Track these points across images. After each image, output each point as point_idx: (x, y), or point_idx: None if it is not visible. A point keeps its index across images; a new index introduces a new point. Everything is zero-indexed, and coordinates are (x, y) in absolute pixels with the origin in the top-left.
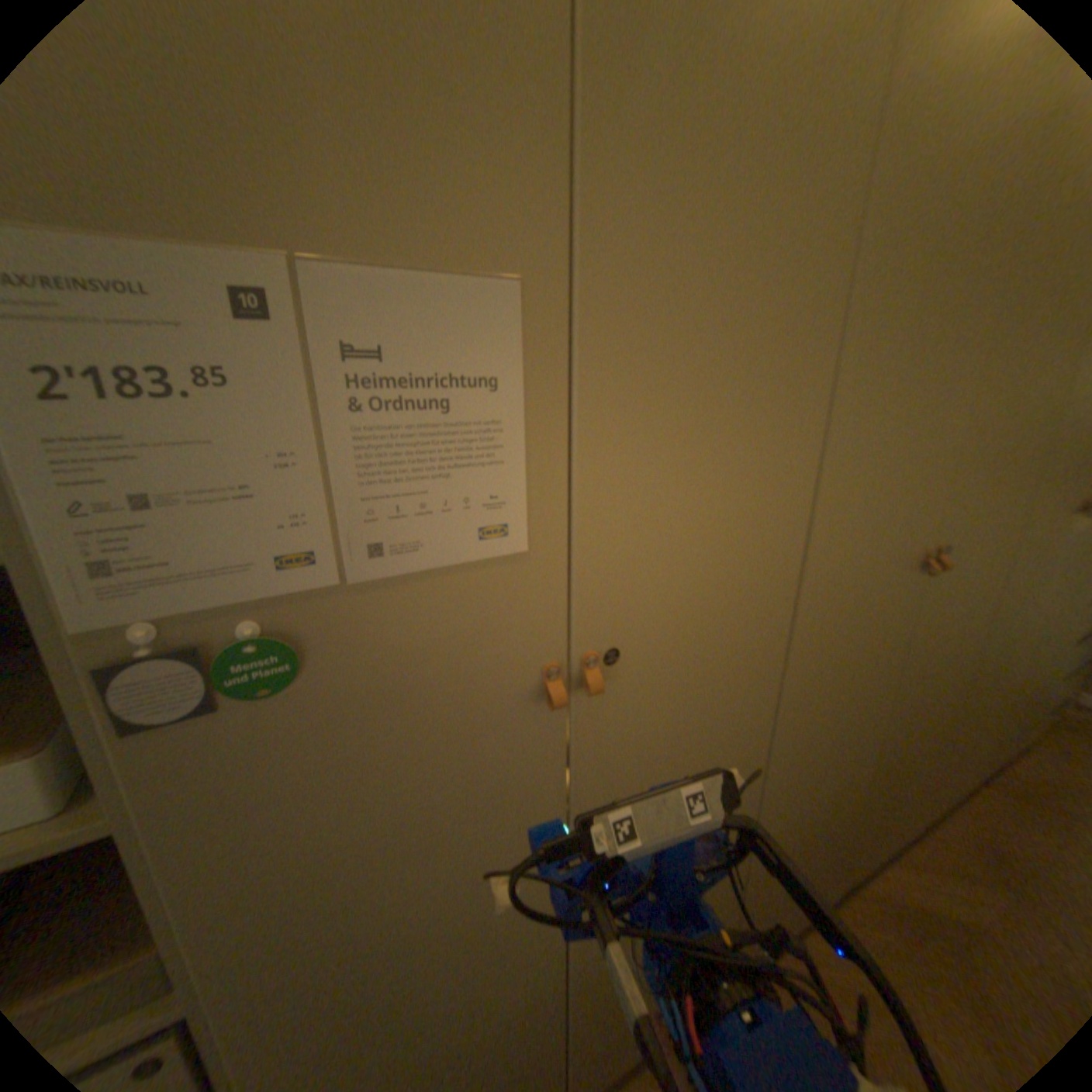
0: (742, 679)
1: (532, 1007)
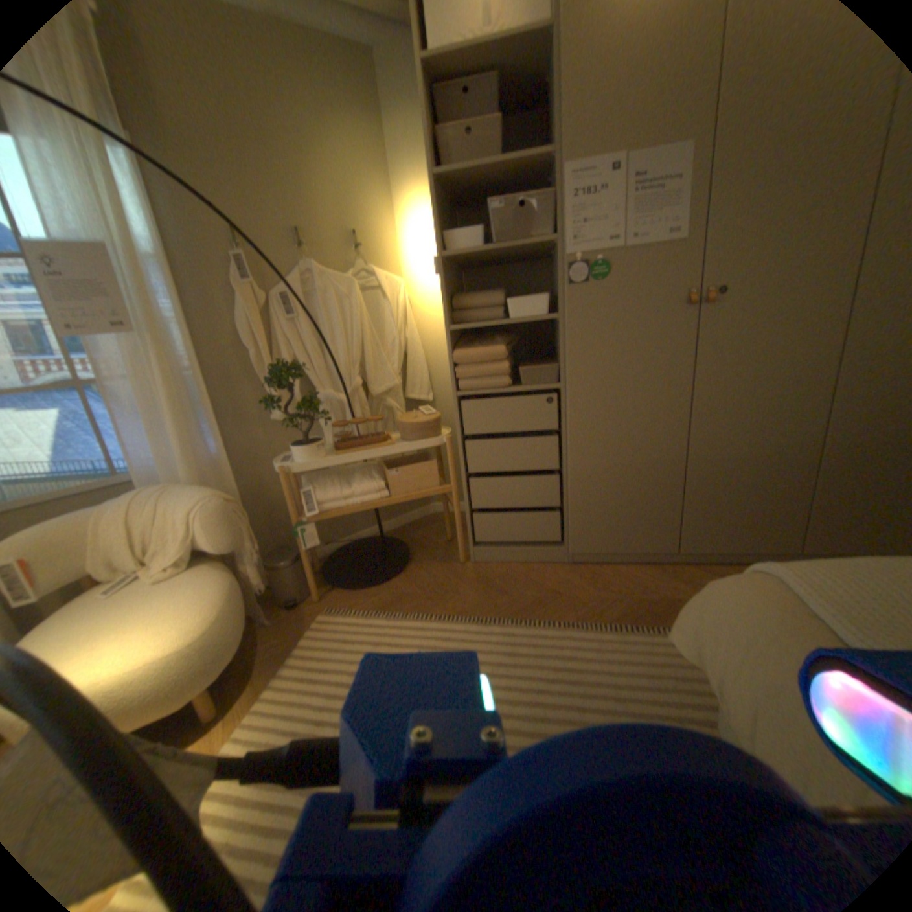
0: (806, 319)
1: (664, 463)
